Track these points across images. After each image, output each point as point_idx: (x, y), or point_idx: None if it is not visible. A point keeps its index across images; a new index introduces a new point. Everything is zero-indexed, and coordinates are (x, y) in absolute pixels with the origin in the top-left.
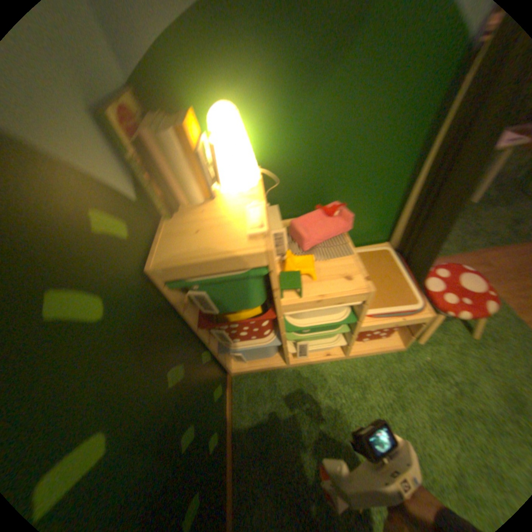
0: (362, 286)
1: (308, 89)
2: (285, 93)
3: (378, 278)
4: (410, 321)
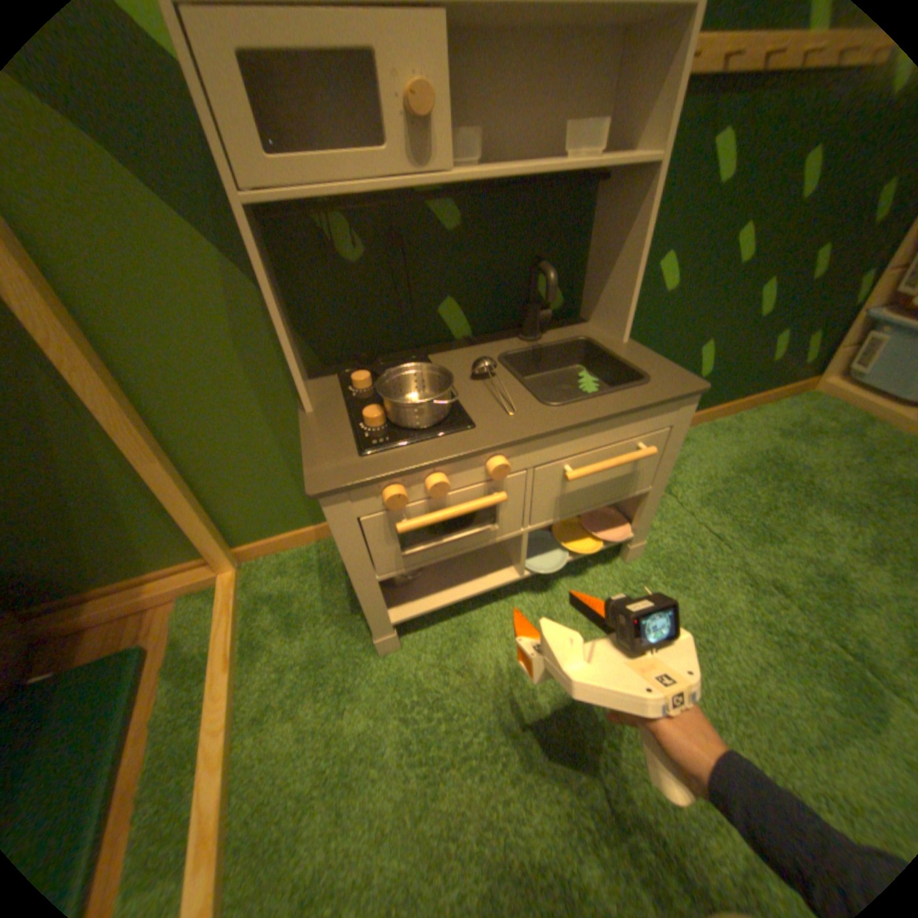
0: None
1: None
2: None
3: None
4: None
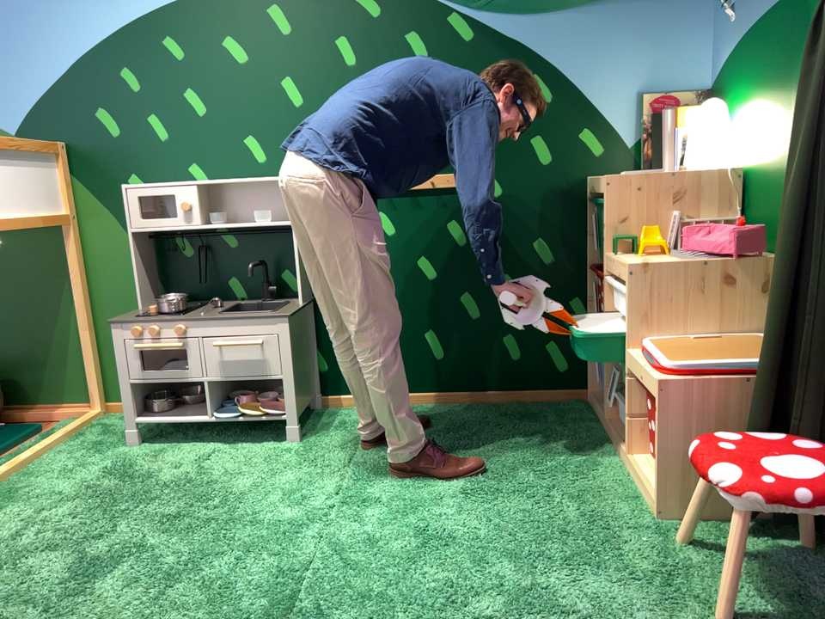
0: (633, 263)
1: (777, 95)
2: (765, 98)
3: (716, 349)
4: (649, 381)
